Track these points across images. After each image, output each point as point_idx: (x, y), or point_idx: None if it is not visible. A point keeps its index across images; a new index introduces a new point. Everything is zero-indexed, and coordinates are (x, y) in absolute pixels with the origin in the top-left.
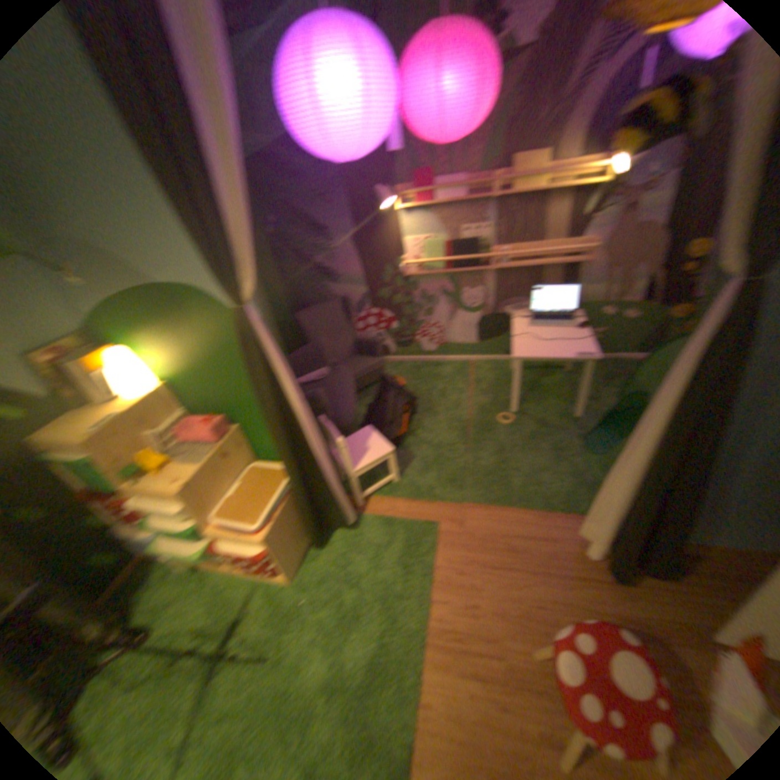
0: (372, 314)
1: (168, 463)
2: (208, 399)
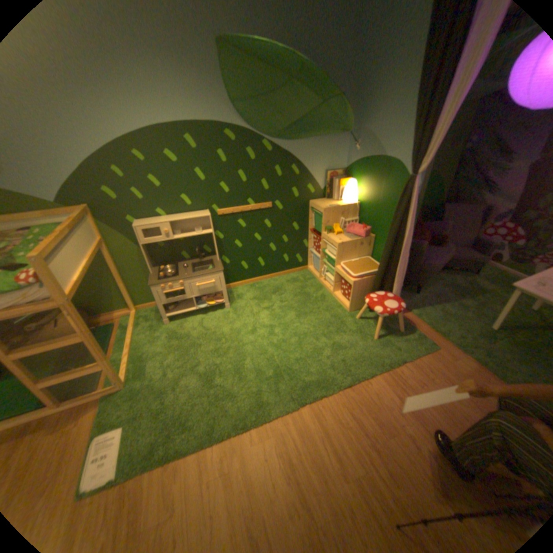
0: (507, 227)
1: (342, 234)
2: (372, 218)
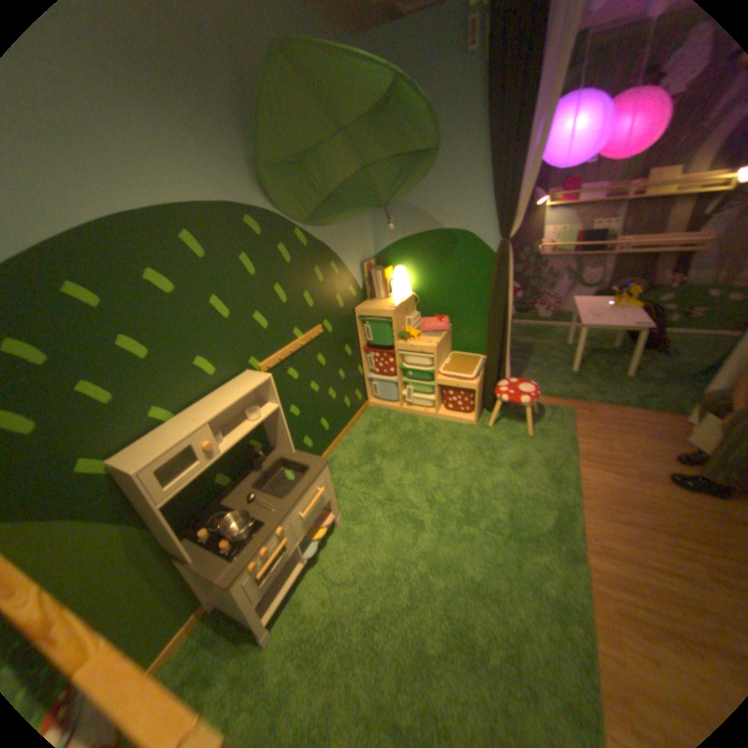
0: None
1: (419, 335)
2: (439, 305)
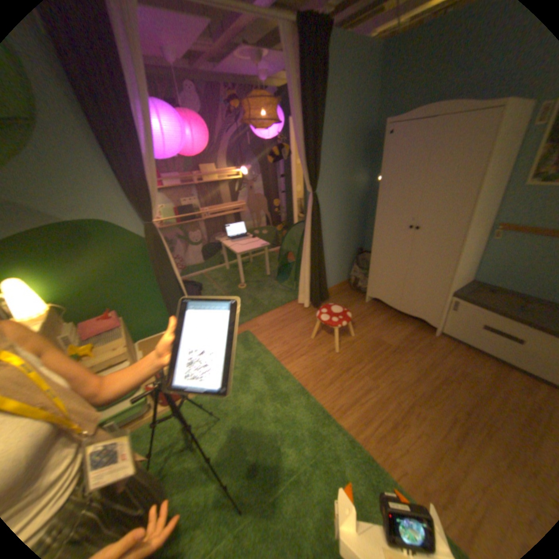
0: None
1: (92, 348)
2: (96, 304)
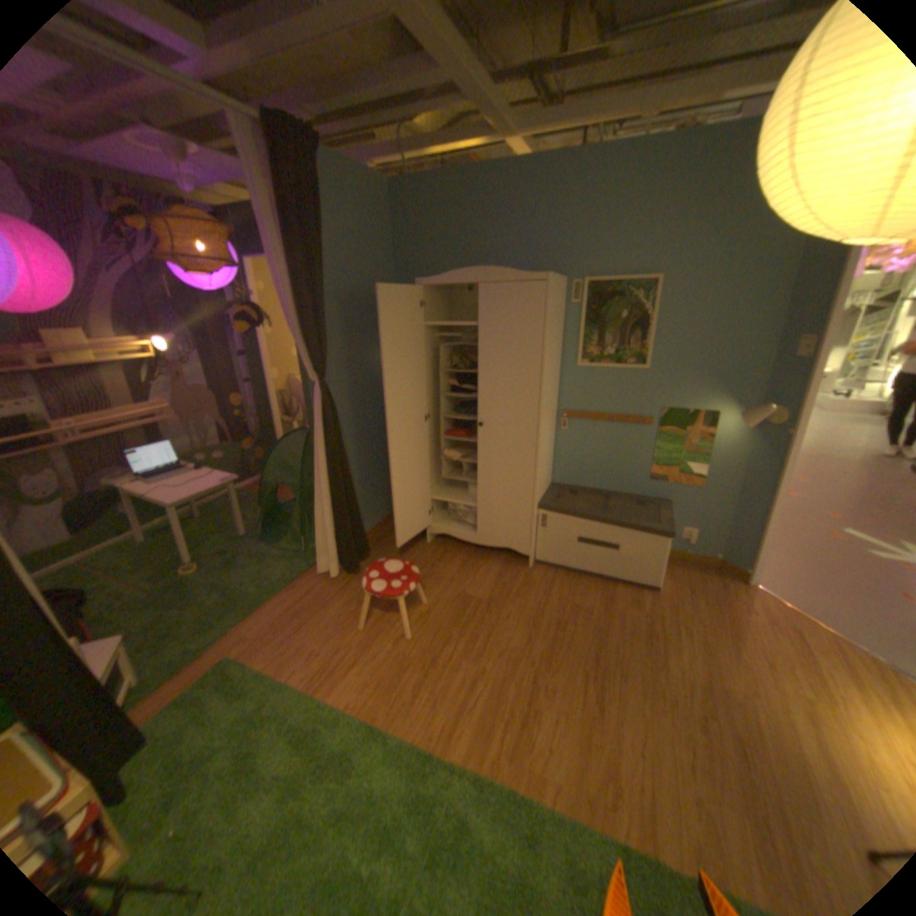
0: None
1: None
2: None
